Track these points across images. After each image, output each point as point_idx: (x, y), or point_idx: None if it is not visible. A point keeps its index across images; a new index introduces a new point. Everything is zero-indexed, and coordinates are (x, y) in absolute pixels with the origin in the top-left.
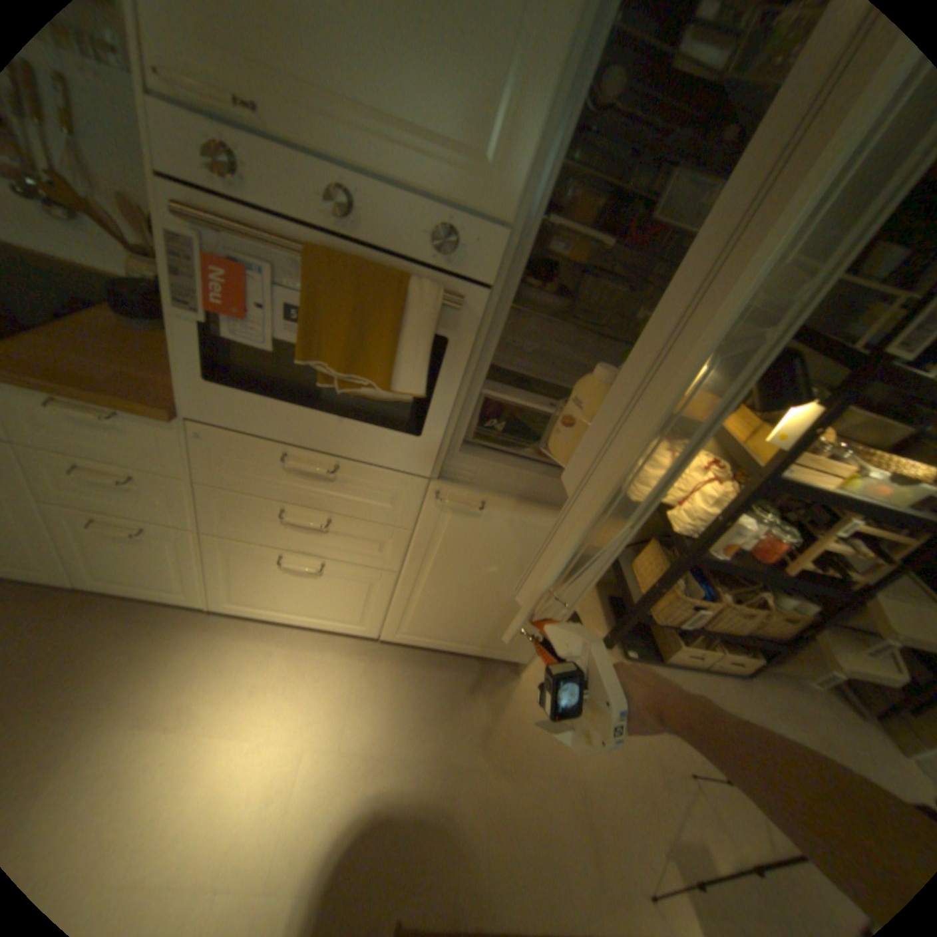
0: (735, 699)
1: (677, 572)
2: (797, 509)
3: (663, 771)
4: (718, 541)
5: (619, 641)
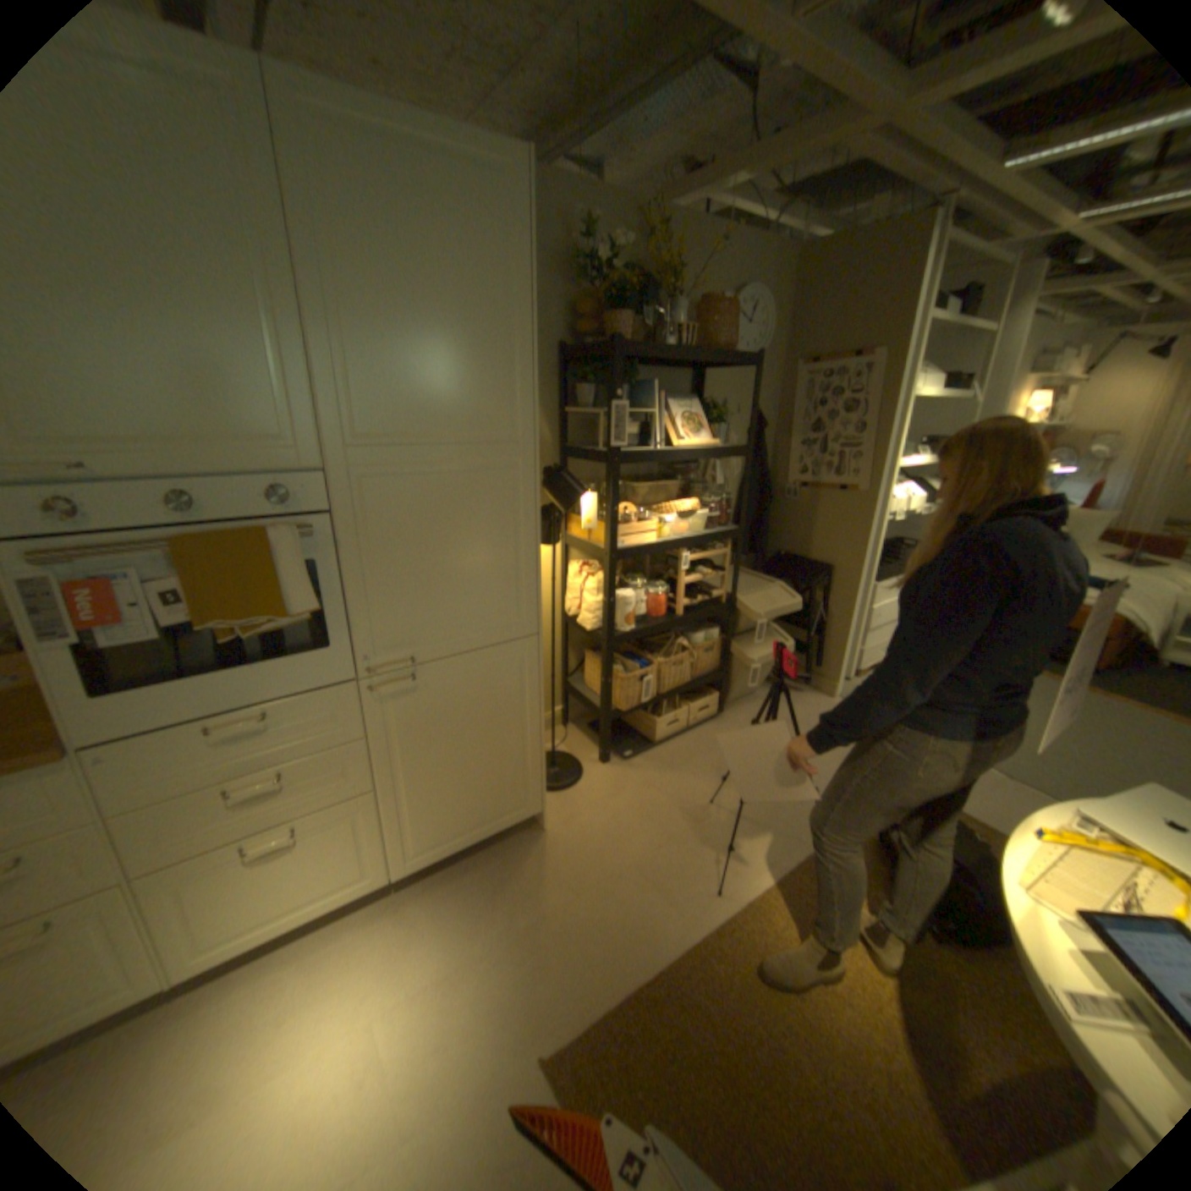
0: (714, 734)
1: (605, 659)
2: (657, 569)
3: (686, 815)
4: (612, 617)
5: (607, 748)
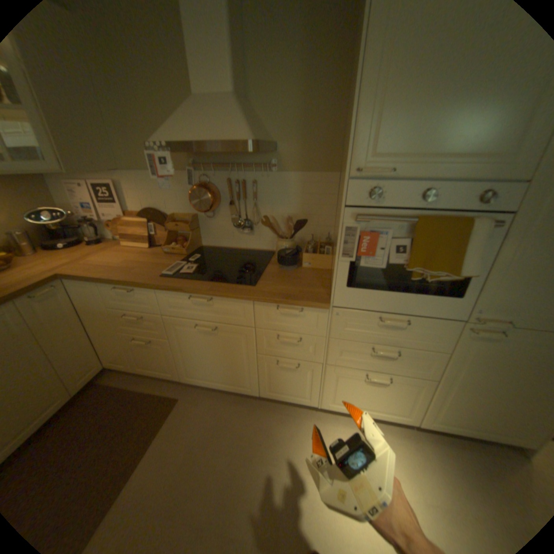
0: None
1: None
2: None
3: None
4: None
5: None
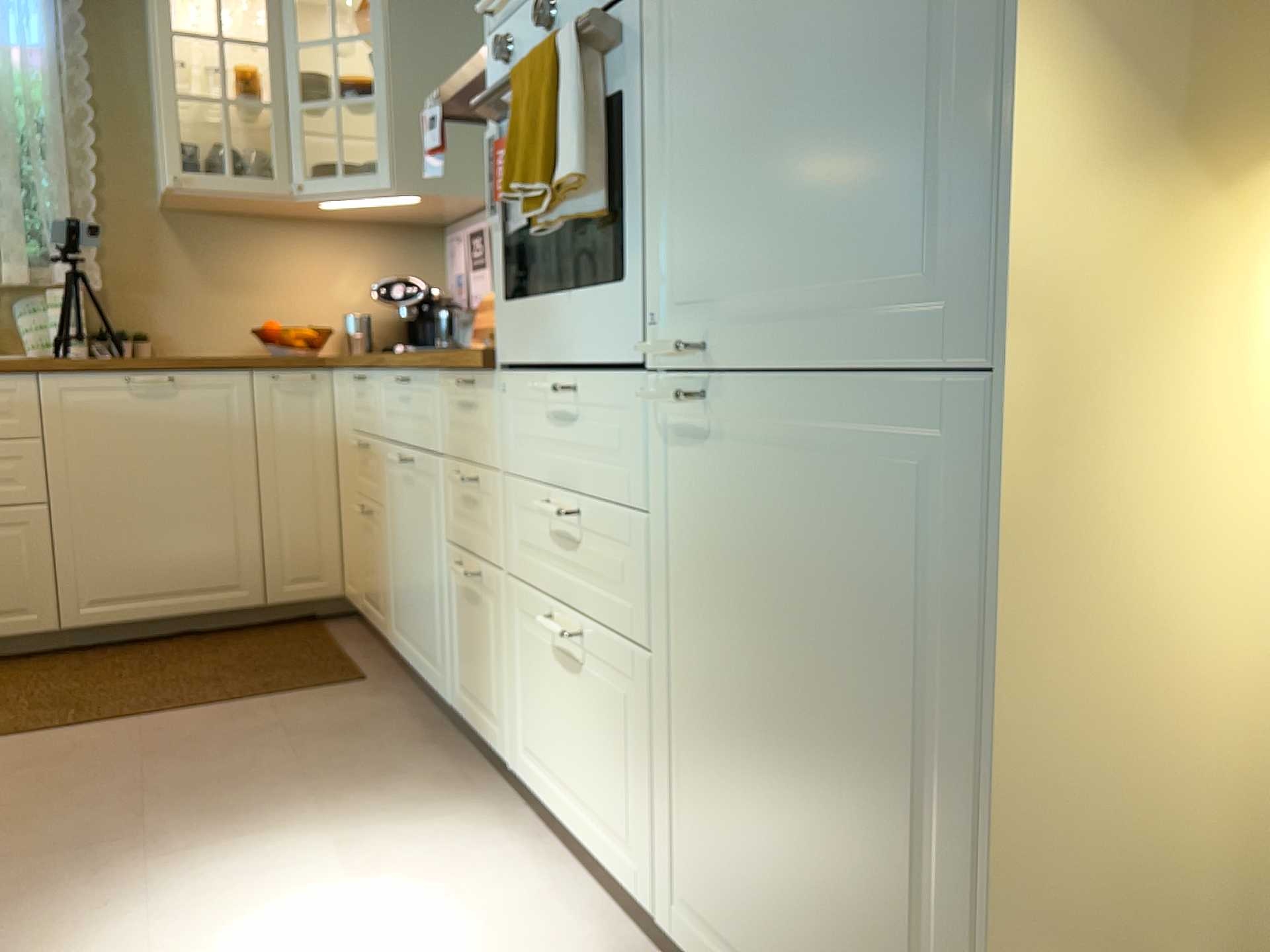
0: None
1: None
2: None
3: None
4: None
5: None
